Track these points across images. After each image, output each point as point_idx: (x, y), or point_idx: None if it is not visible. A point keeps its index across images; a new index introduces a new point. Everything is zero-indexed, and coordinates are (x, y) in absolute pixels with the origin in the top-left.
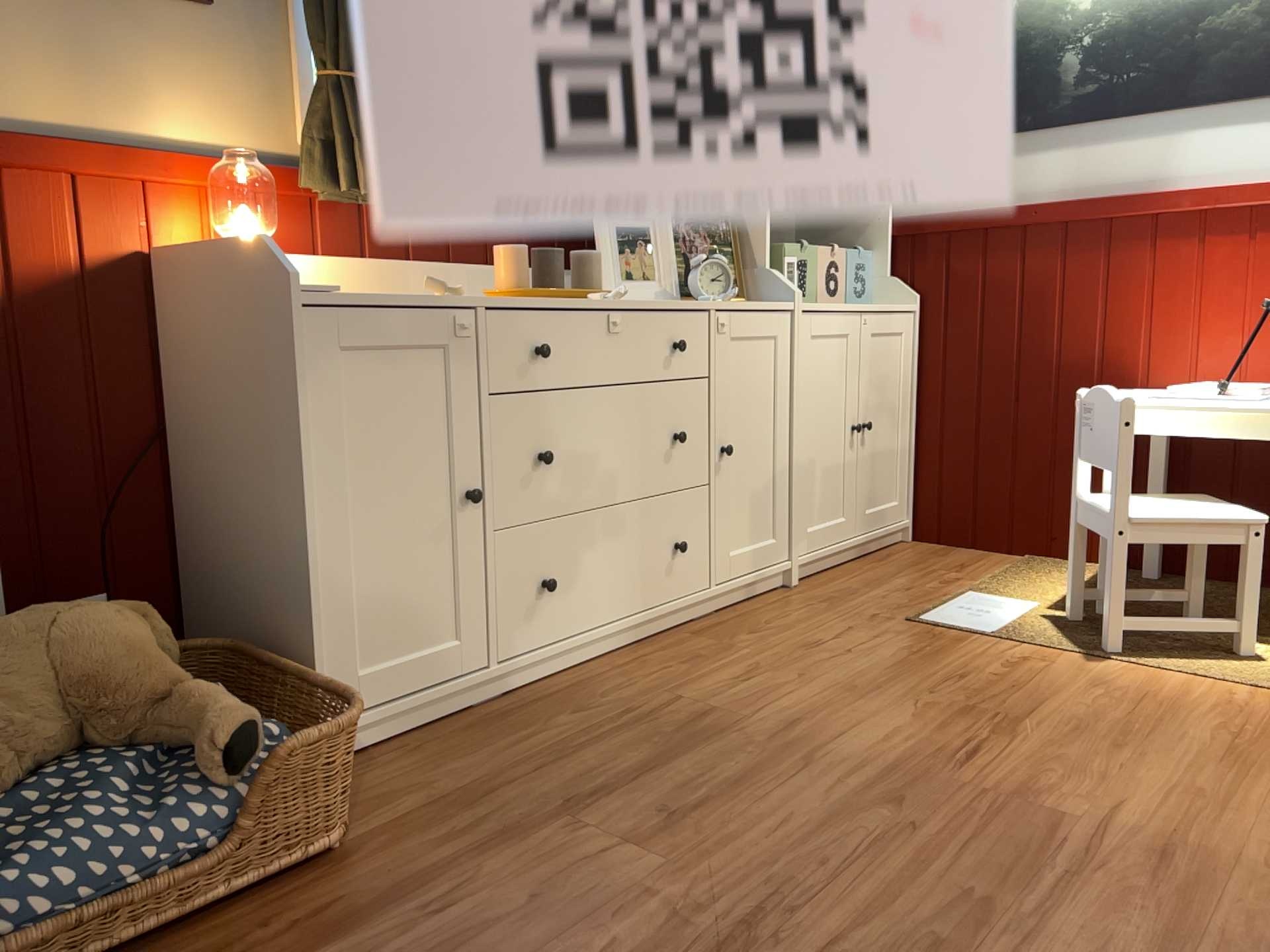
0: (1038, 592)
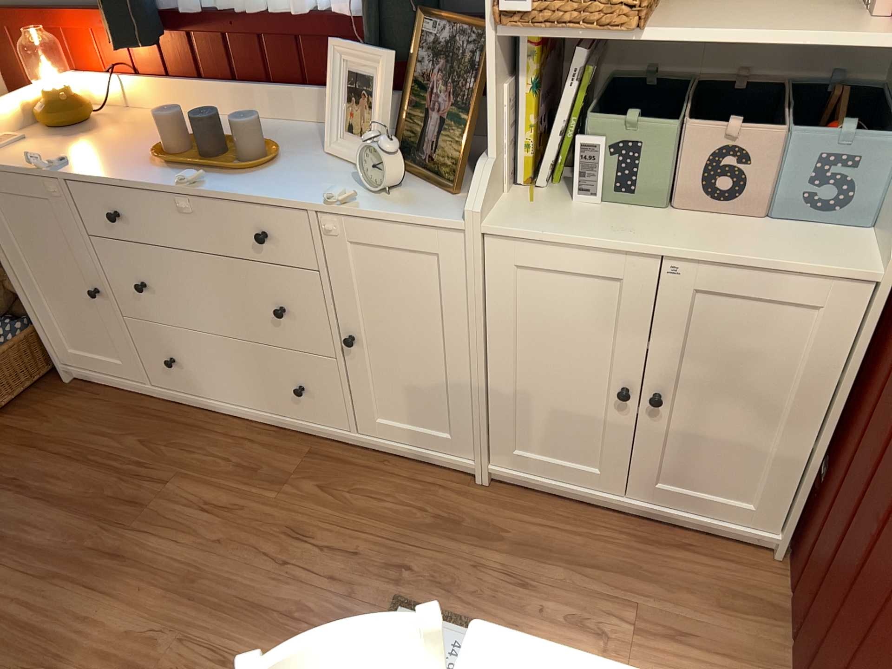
0: None
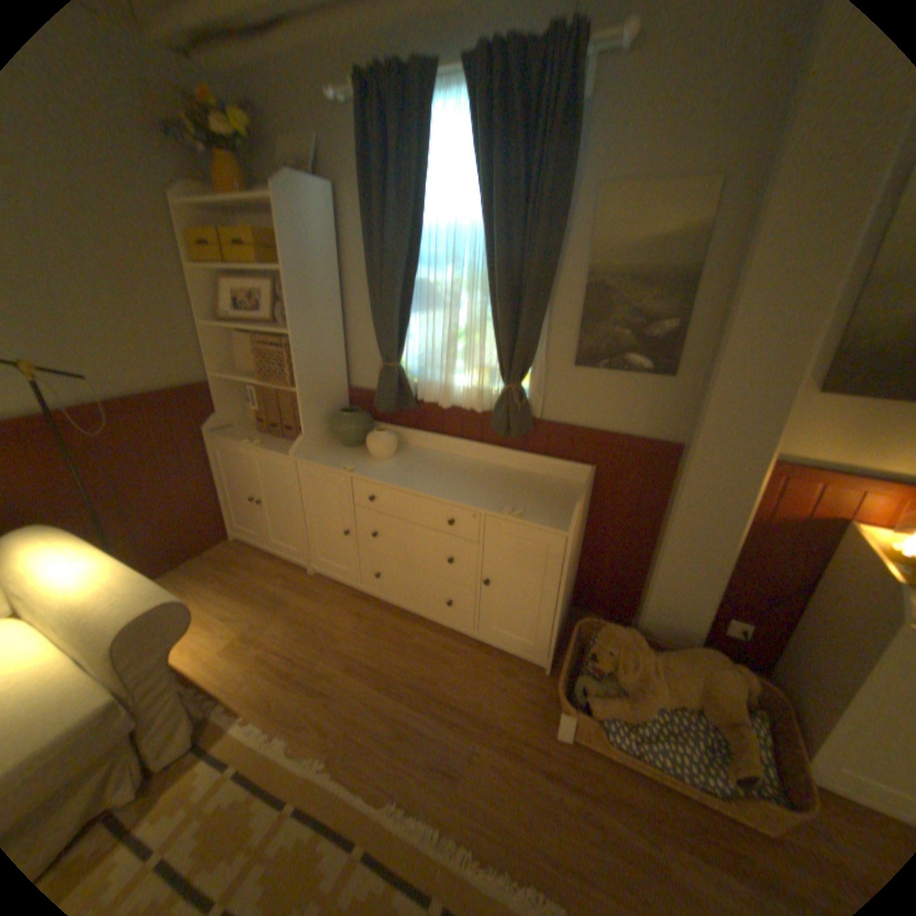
0: None
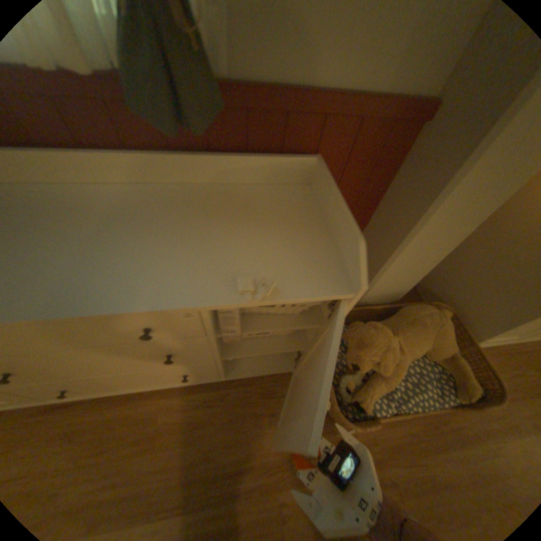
0: None
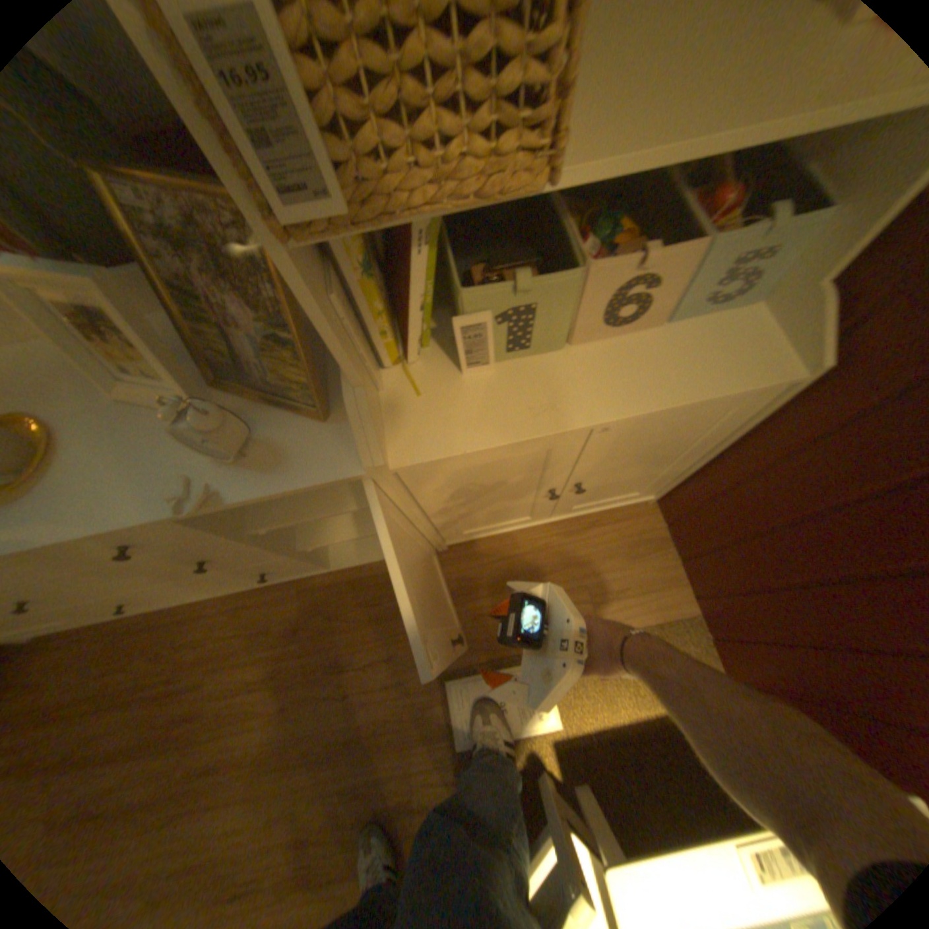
0: (593, 709)
